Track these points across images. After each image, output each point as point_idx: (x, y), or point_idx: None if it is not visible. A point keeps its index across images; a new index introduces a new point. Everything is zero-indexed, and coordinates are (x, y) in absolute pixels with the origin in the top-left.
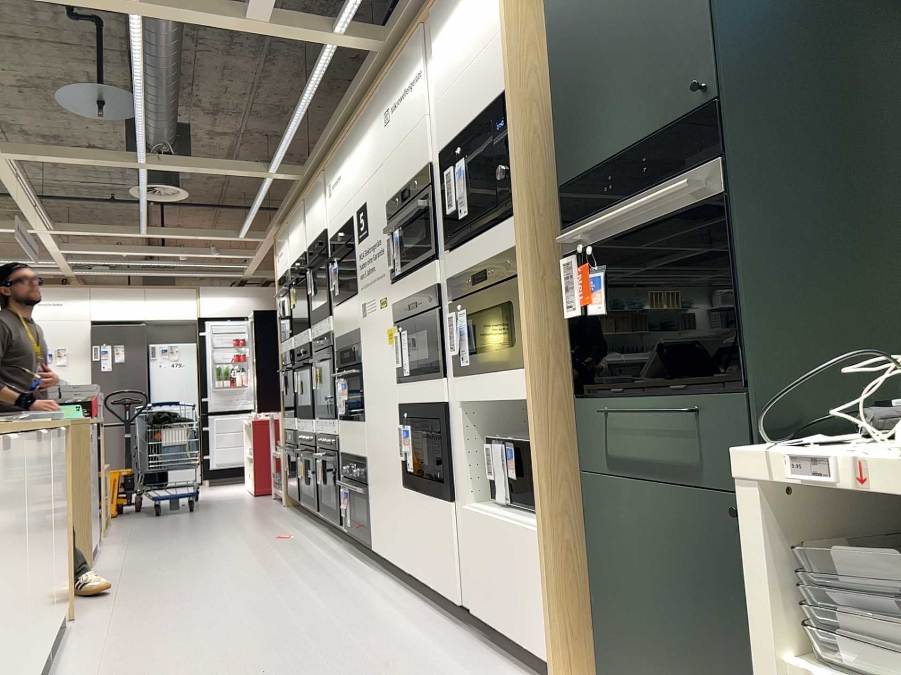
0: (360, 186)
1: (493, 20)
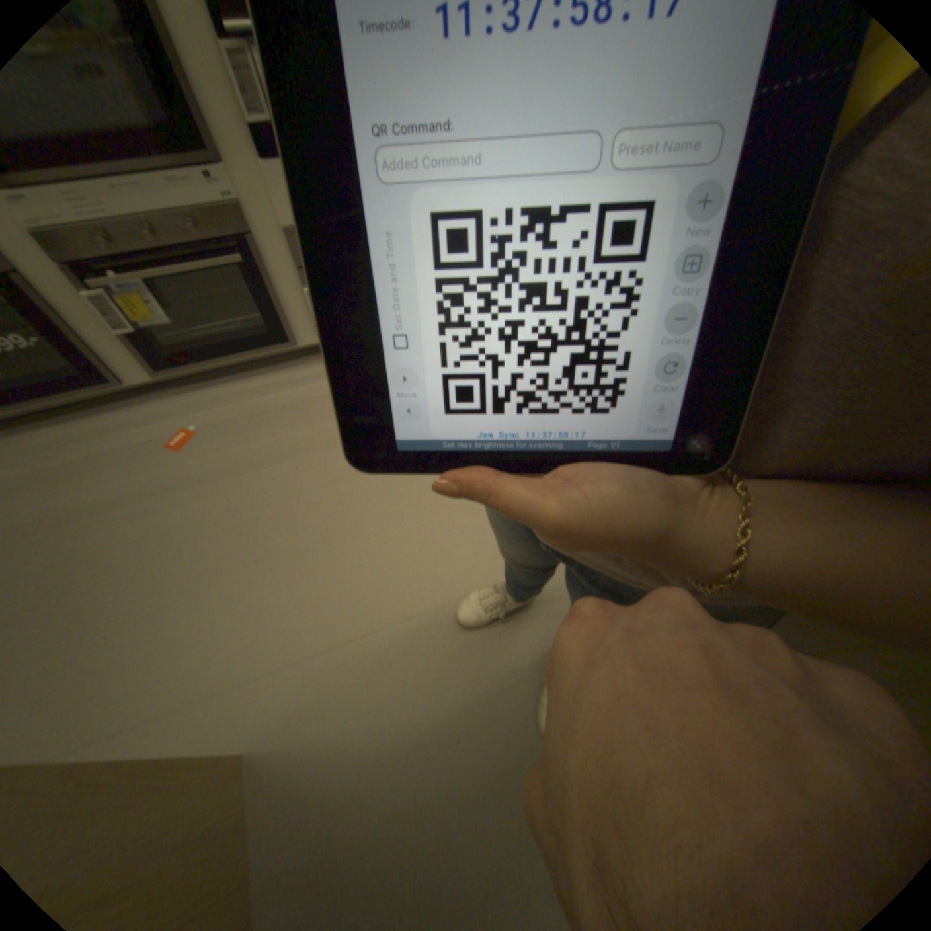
0: None
1: None
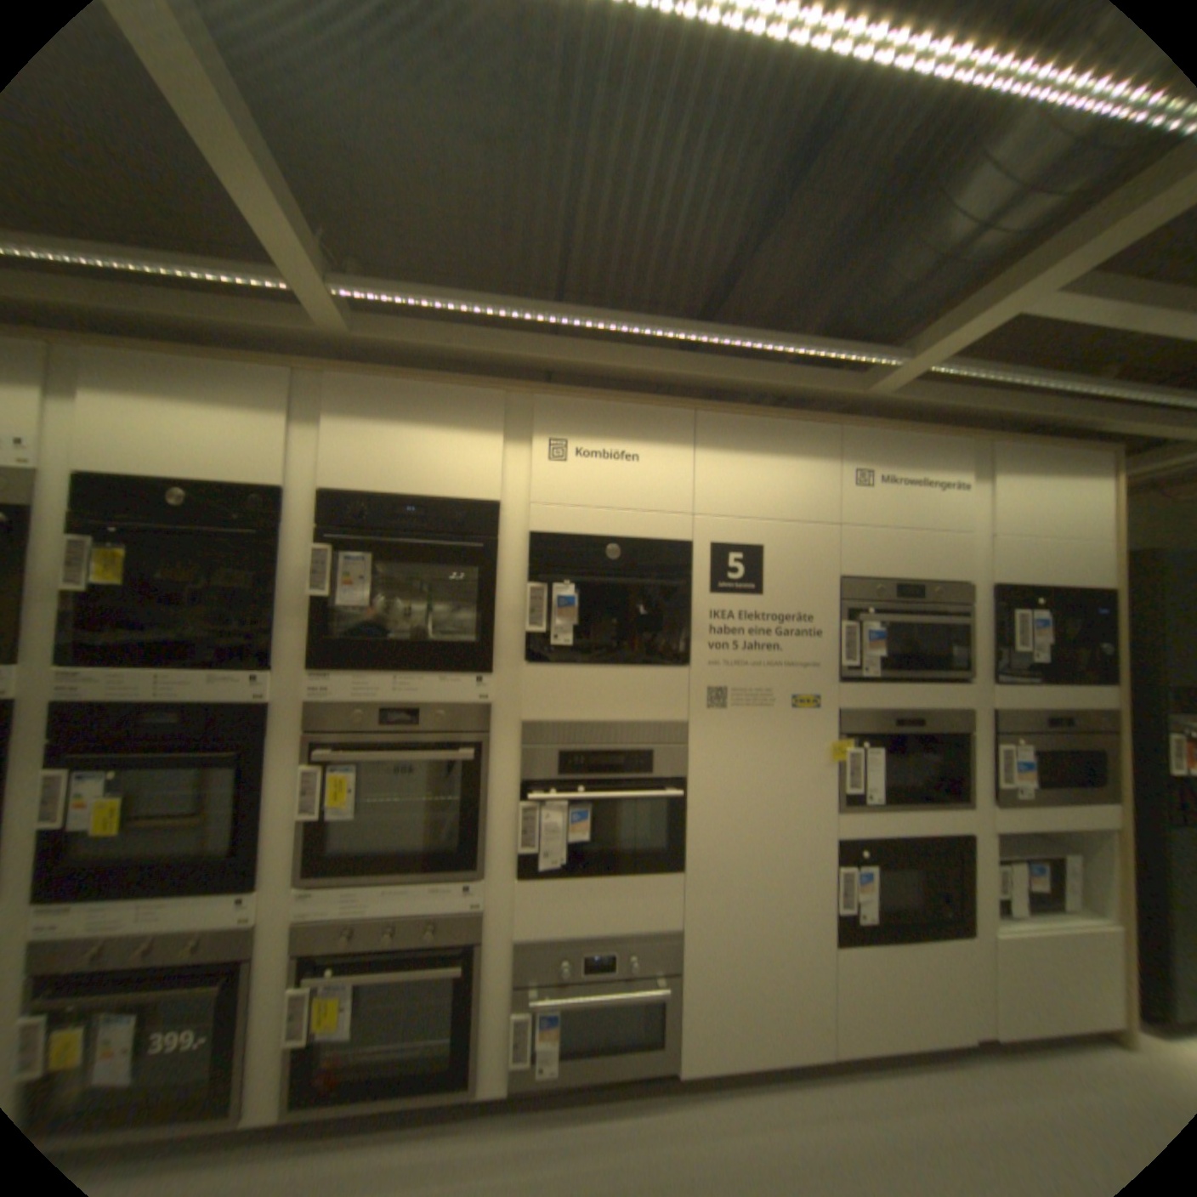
0: (737, 513)
1: (1102, 526)
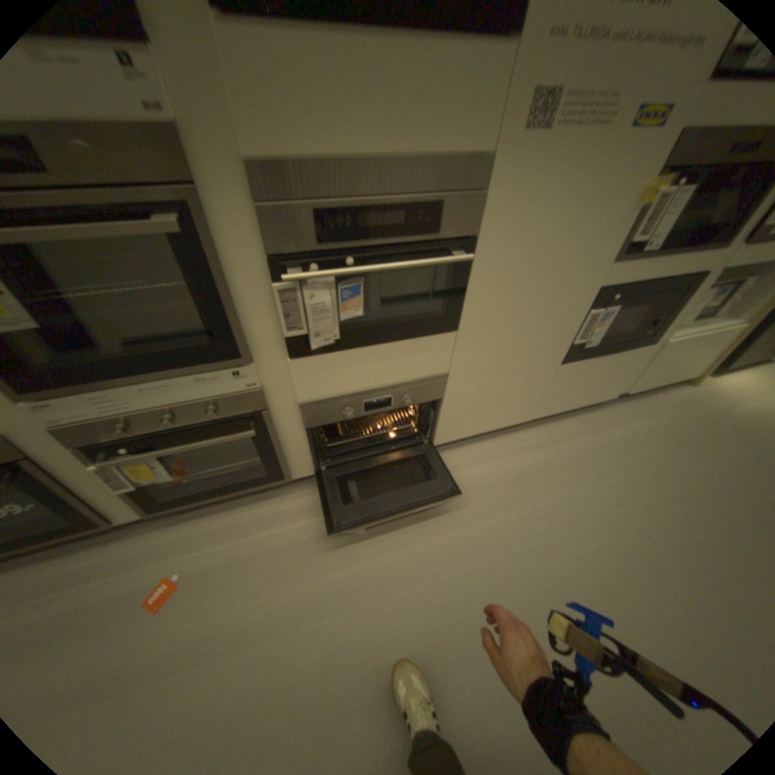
0: None
1: None
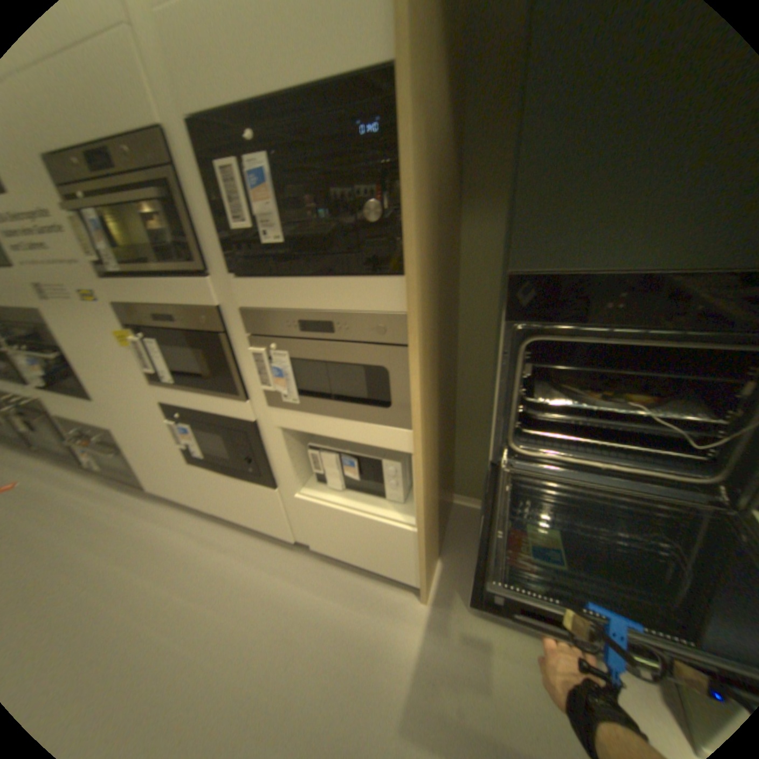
0: None
1: None
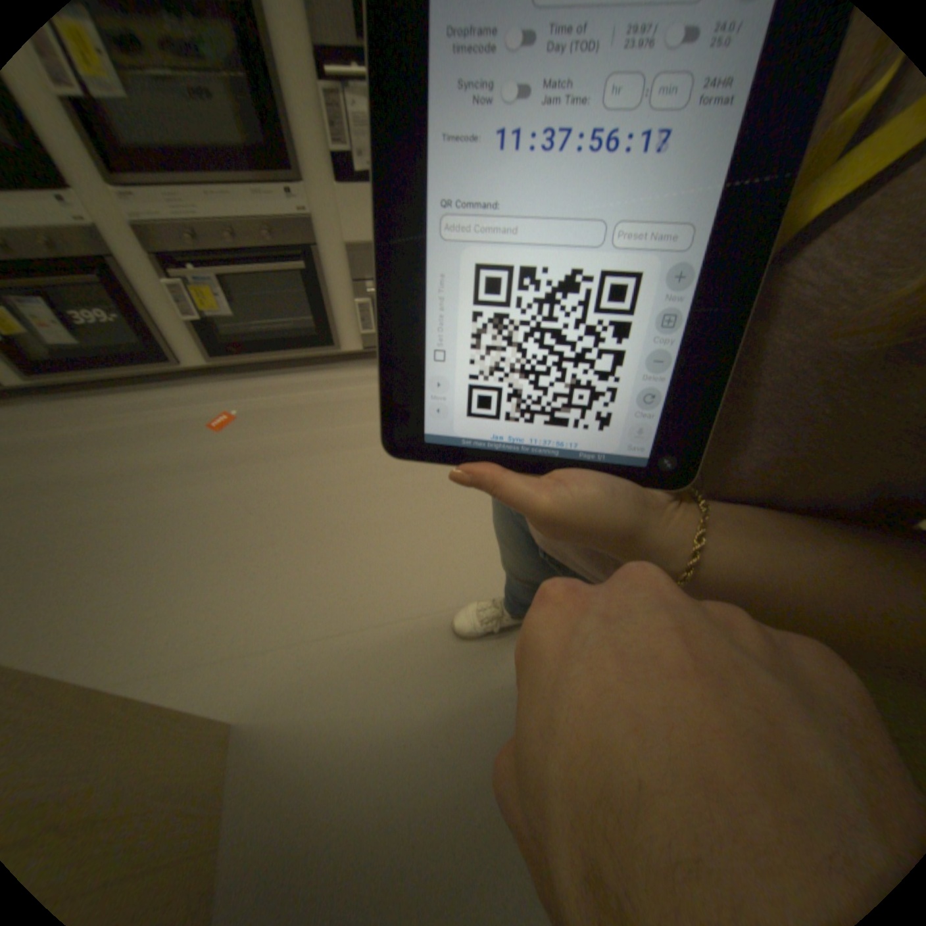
0: None
1: None
